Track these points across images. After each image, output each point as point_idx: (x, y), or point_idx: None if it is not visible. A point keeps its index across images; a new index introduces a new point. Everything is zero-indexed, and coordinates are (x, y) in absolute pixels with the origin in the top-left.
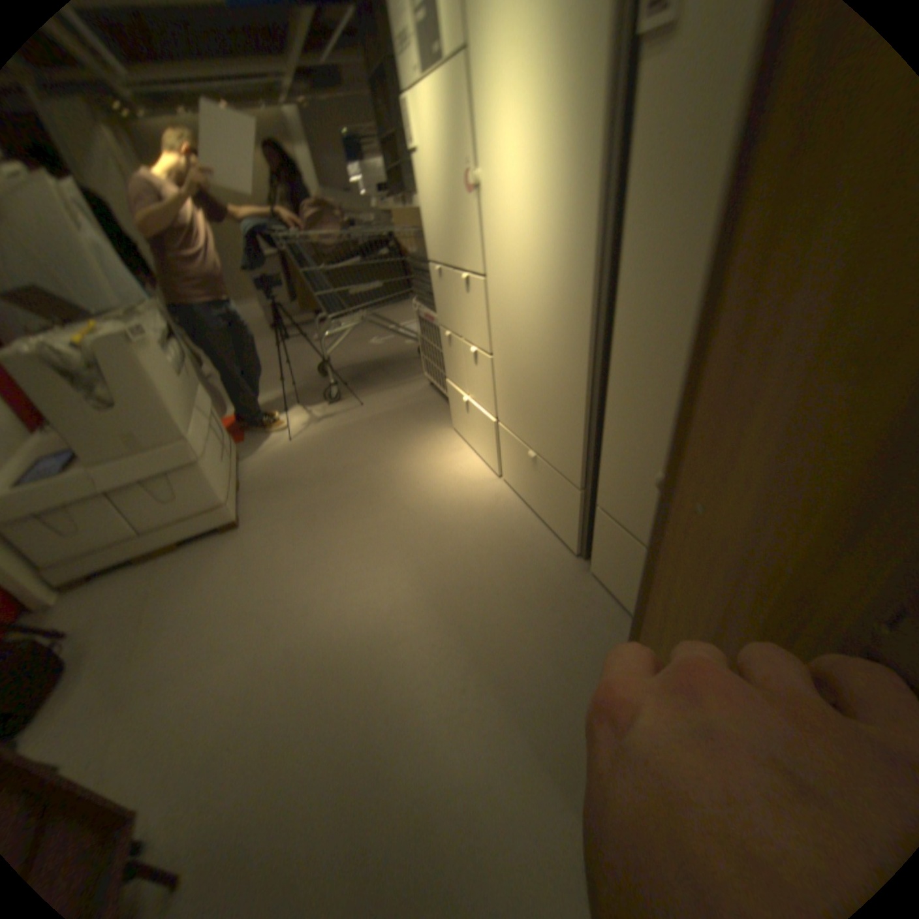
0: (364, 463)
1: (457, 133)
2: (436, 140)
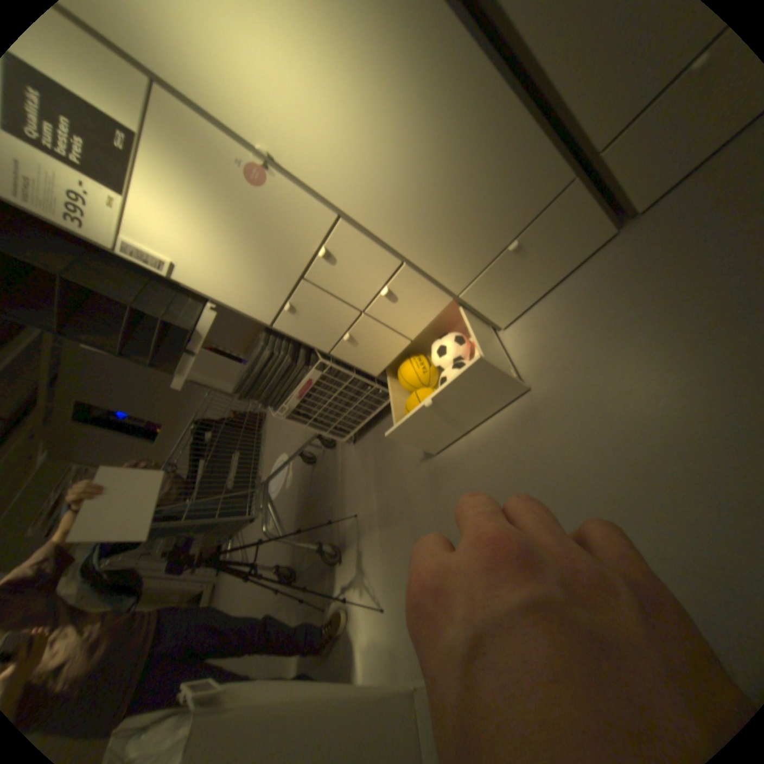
0: (454, 488)
1: (209, 163)
2: (191, 215)
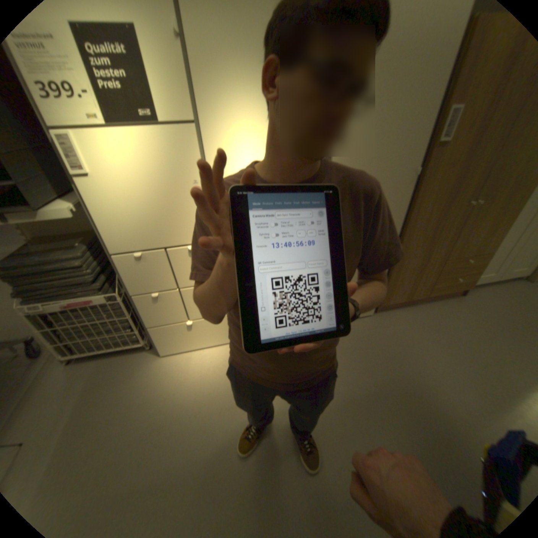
0: (153, 441)
1: (179, 167)
2: (137, 170)
